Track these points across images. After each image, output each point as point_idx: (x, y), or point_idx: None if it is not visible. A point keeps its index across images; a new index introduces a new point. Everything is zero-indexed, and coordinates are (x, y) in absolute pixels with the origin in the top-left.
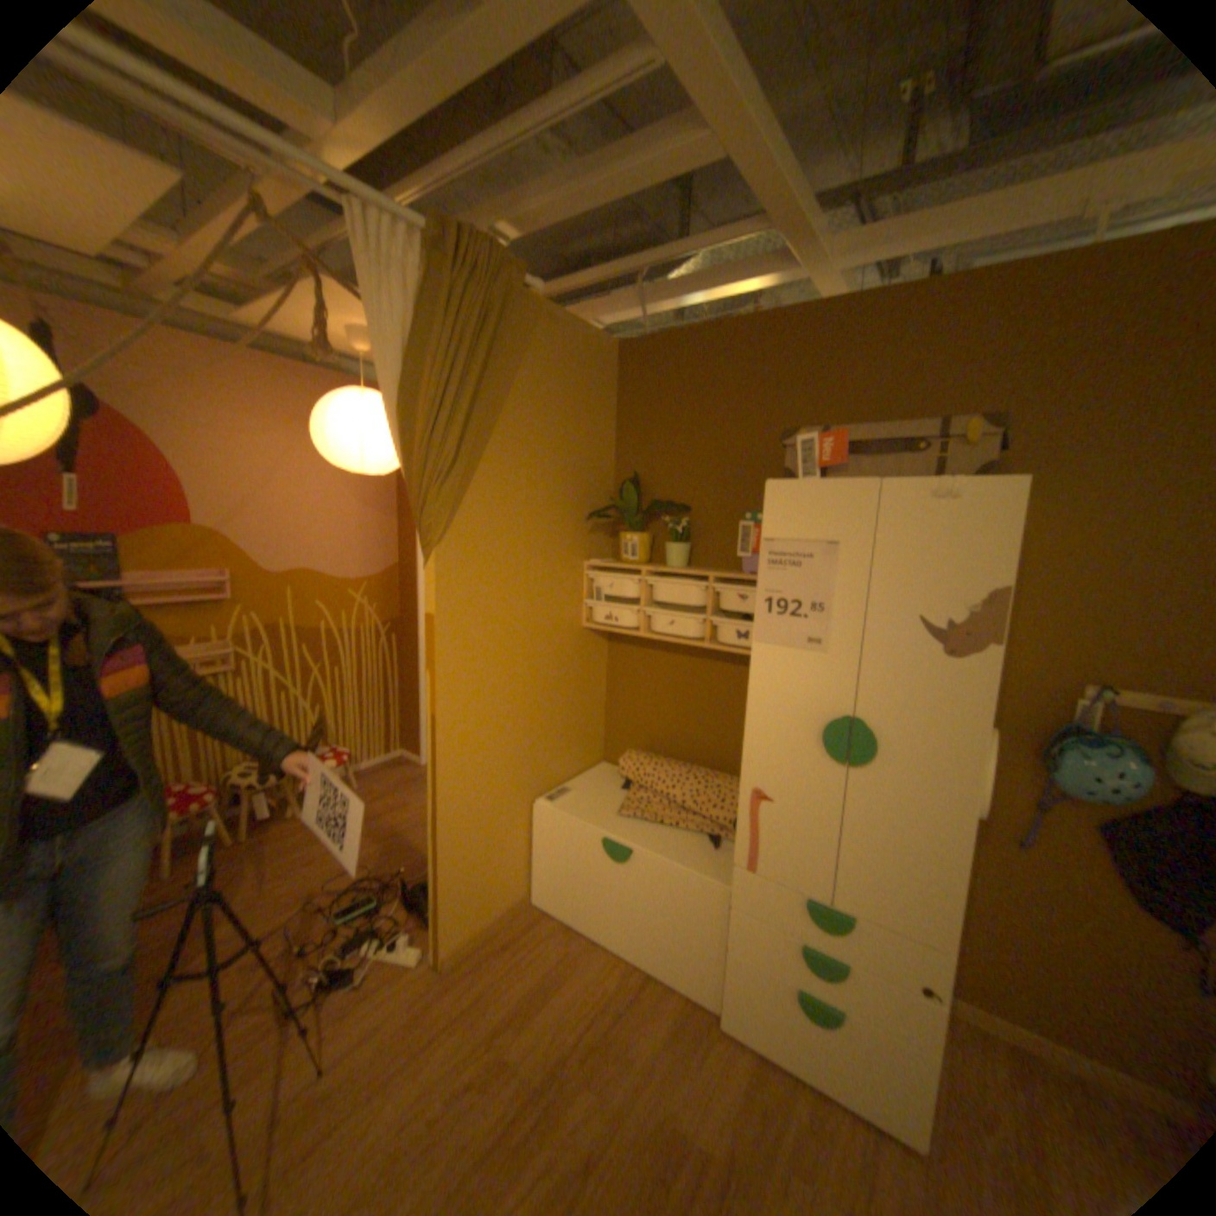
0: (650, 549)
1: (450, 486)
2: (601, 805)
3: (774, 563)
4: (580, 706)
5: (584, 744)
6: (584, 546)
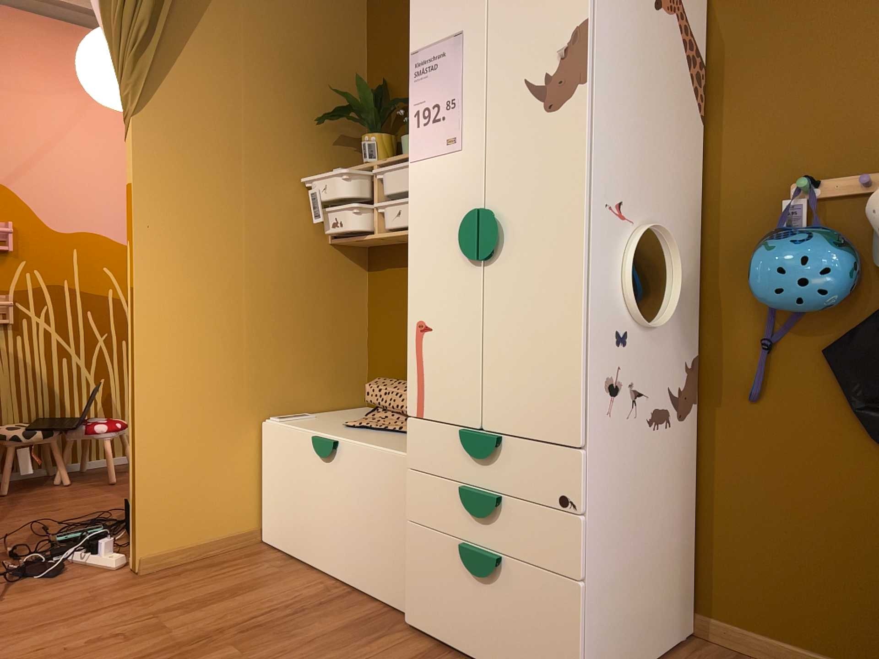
0: (390, 150)
1: (148, 57)
2: (330, 422)
3: (418, 74)
4: (325, 330)
5: (333, 376)
6: (326, 154)
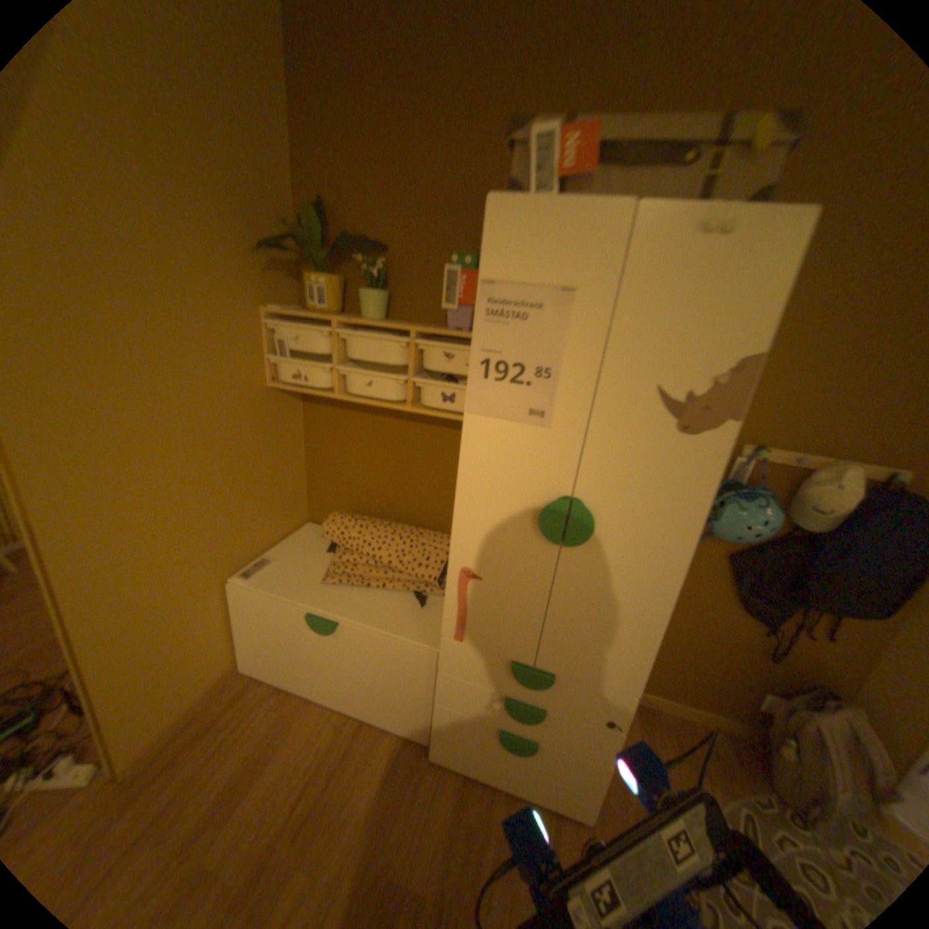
0: (341, 295)
1: None
2: (304, 574)
3: (494, 314)
4: (274, 473)
5: (283, 510)
6: (258, 286)
